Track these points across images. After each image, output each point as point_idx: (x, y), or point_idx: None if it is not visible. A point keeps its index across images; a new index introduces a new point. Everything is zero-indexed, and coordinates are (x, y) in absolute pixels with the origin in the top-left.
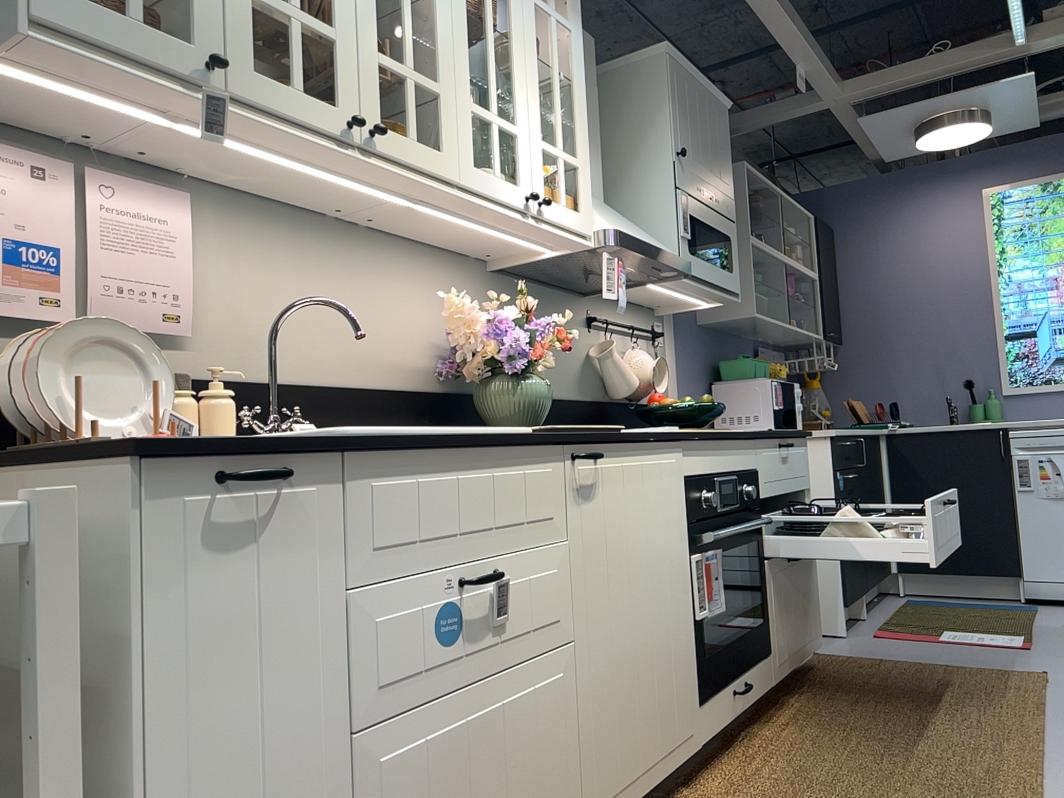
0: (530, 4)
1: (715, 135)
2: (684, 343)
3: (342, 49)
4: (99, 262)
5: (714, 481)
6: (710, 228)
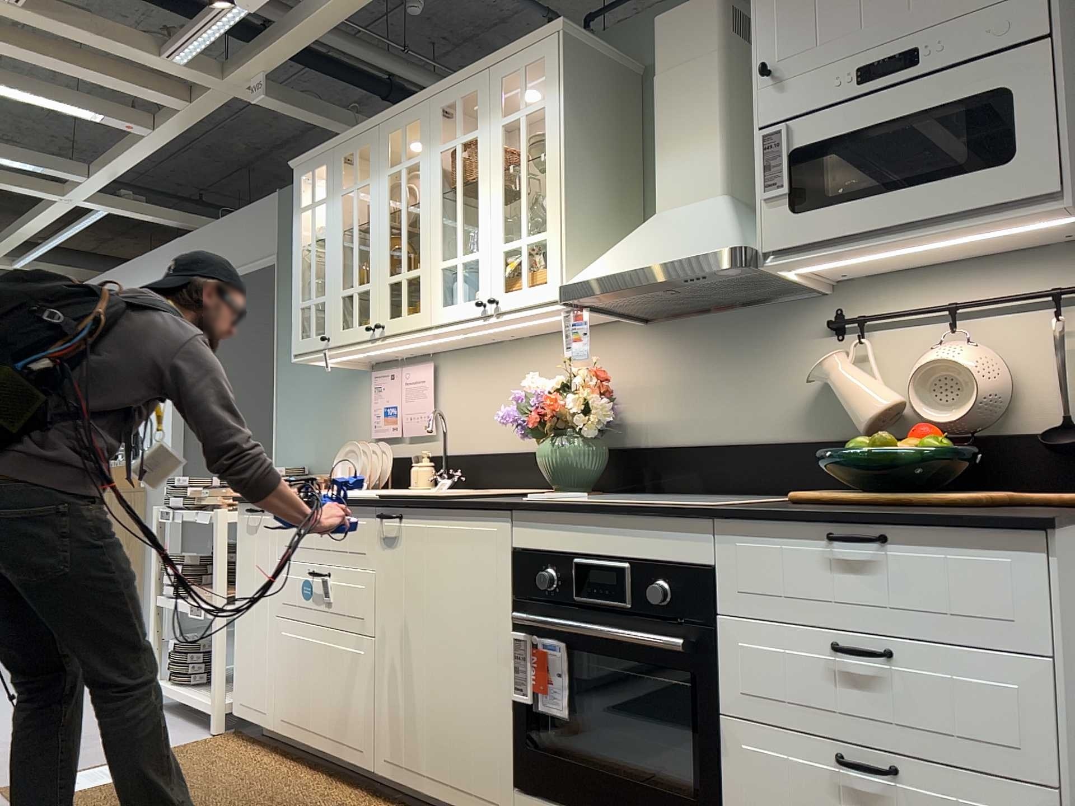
0: (496, 133)
1: None
2: None
3: (371, 290)
4: (403, 408)
5: (575, 562)
6: (891, 124)
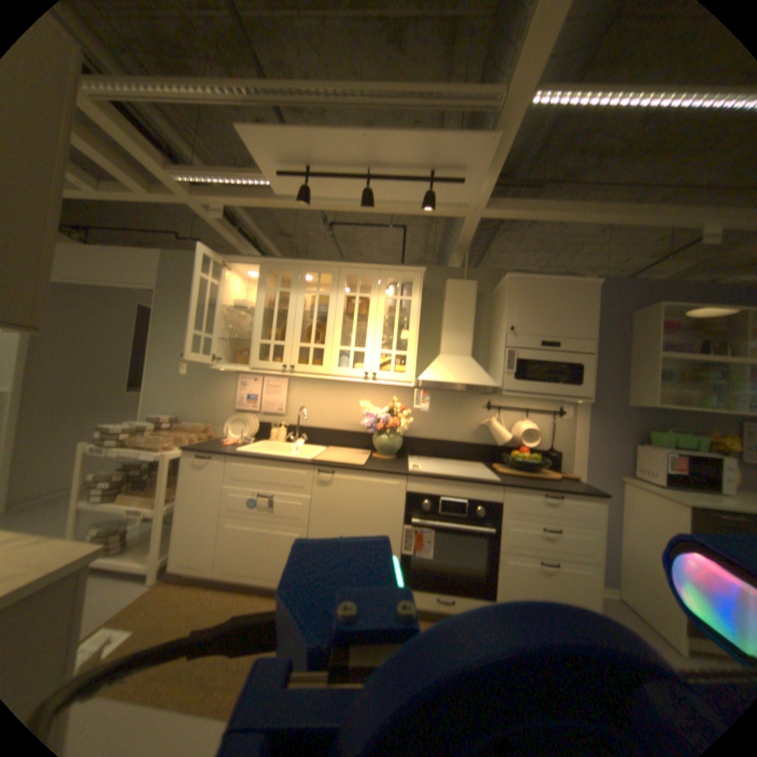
0: (381, 300)
1: (569, 306)
2: (599, 417)
3: (285, 348)
4: (263, 398)
5: (438, 499)
6: (549, 362)
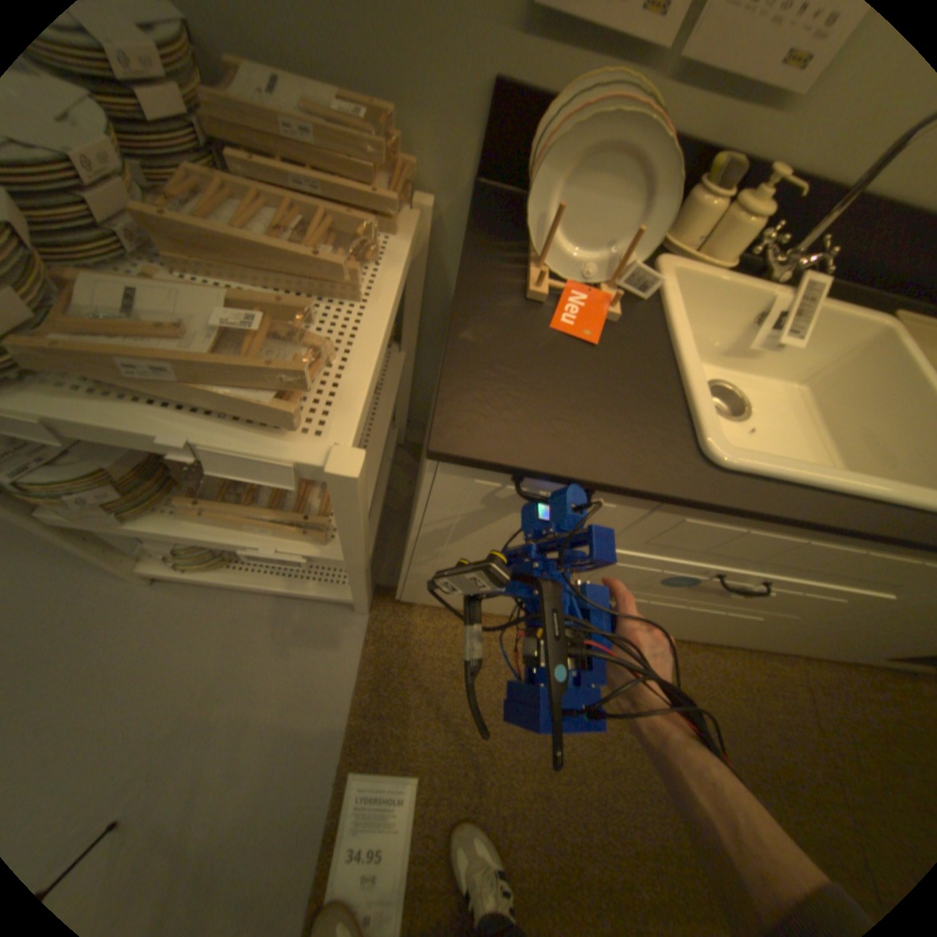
0: None
1: None
2: None
3: None
4: None
5: None
6: None
